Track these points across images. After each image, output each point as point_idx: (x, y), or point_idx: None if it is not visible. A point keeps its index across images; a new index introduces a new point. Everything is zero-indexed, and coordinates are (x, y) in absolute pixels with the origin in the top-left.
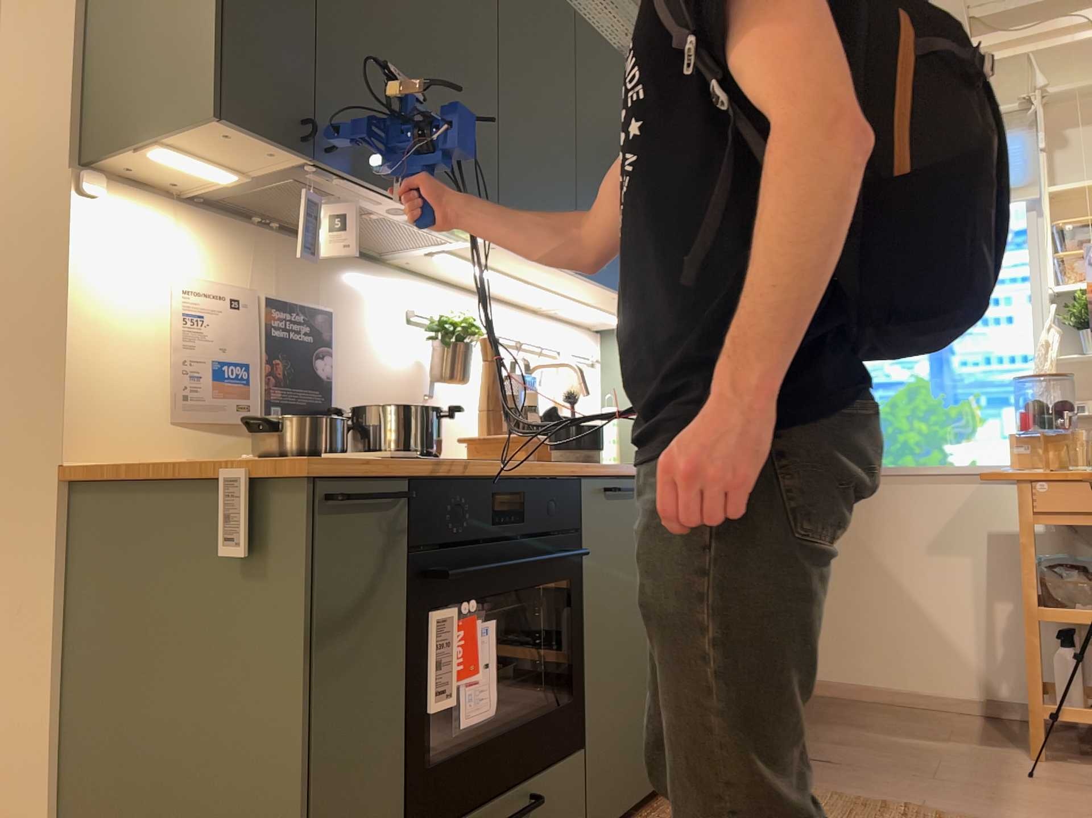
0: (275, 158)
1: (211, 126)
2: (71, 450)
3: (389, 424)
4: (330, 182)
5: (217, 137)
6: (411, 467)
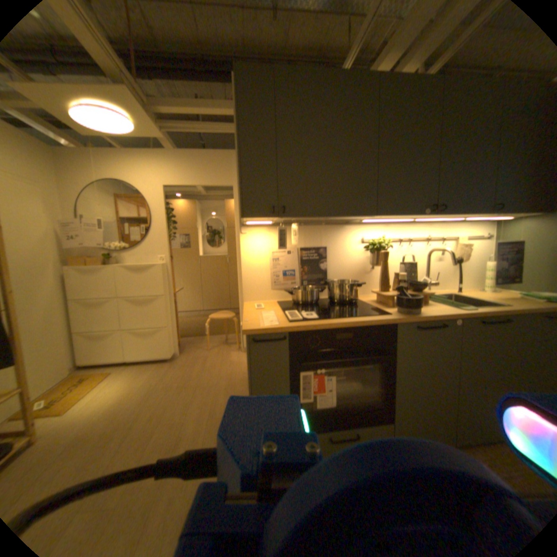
0: (270, 218)
1: (244, 218)
2: (244, 298)
3: (334, 289)
4: (292, 218)
5: (250, 219)
6: (287, 329)
